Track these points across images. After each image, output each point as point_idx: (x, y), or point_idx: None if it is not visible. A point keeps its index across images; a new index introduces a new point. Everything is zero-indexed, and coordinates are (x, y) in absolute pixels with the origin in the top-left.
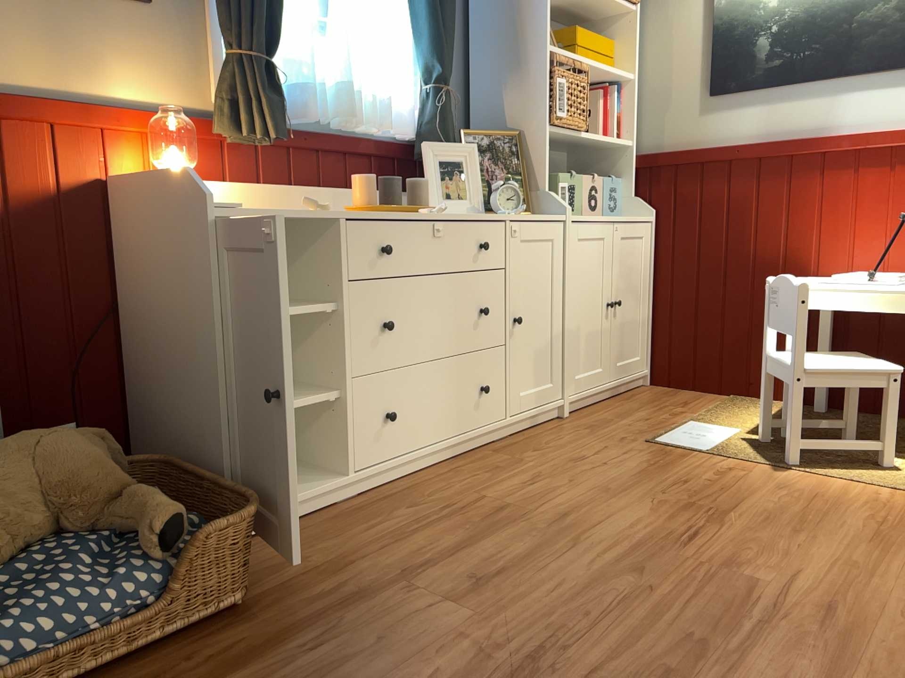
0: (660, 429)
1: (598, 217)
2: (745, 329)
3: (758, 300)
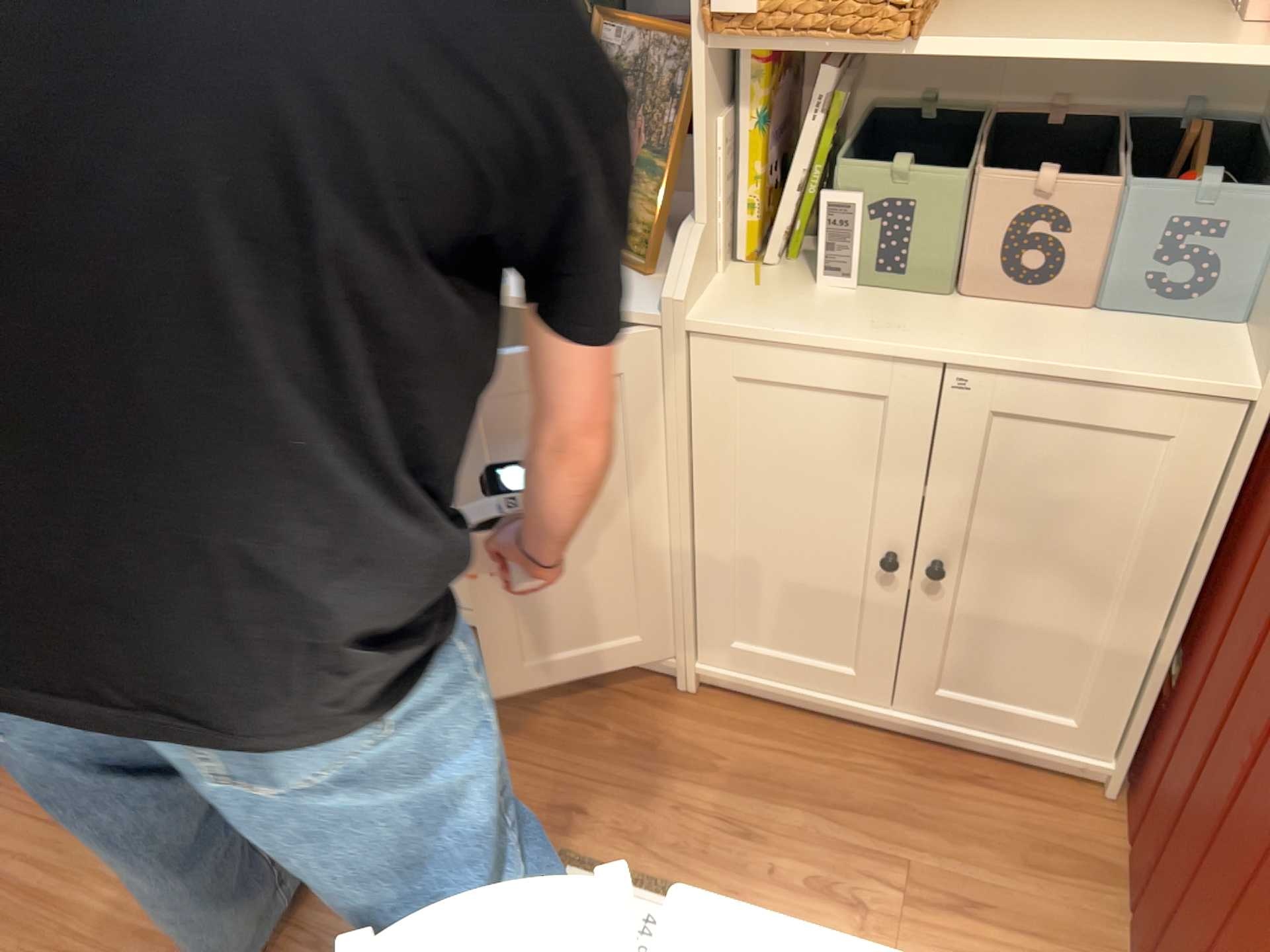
0: (668, 864)
1: (954, 326)
2: (1194, 942)
3: (1233, 924)
